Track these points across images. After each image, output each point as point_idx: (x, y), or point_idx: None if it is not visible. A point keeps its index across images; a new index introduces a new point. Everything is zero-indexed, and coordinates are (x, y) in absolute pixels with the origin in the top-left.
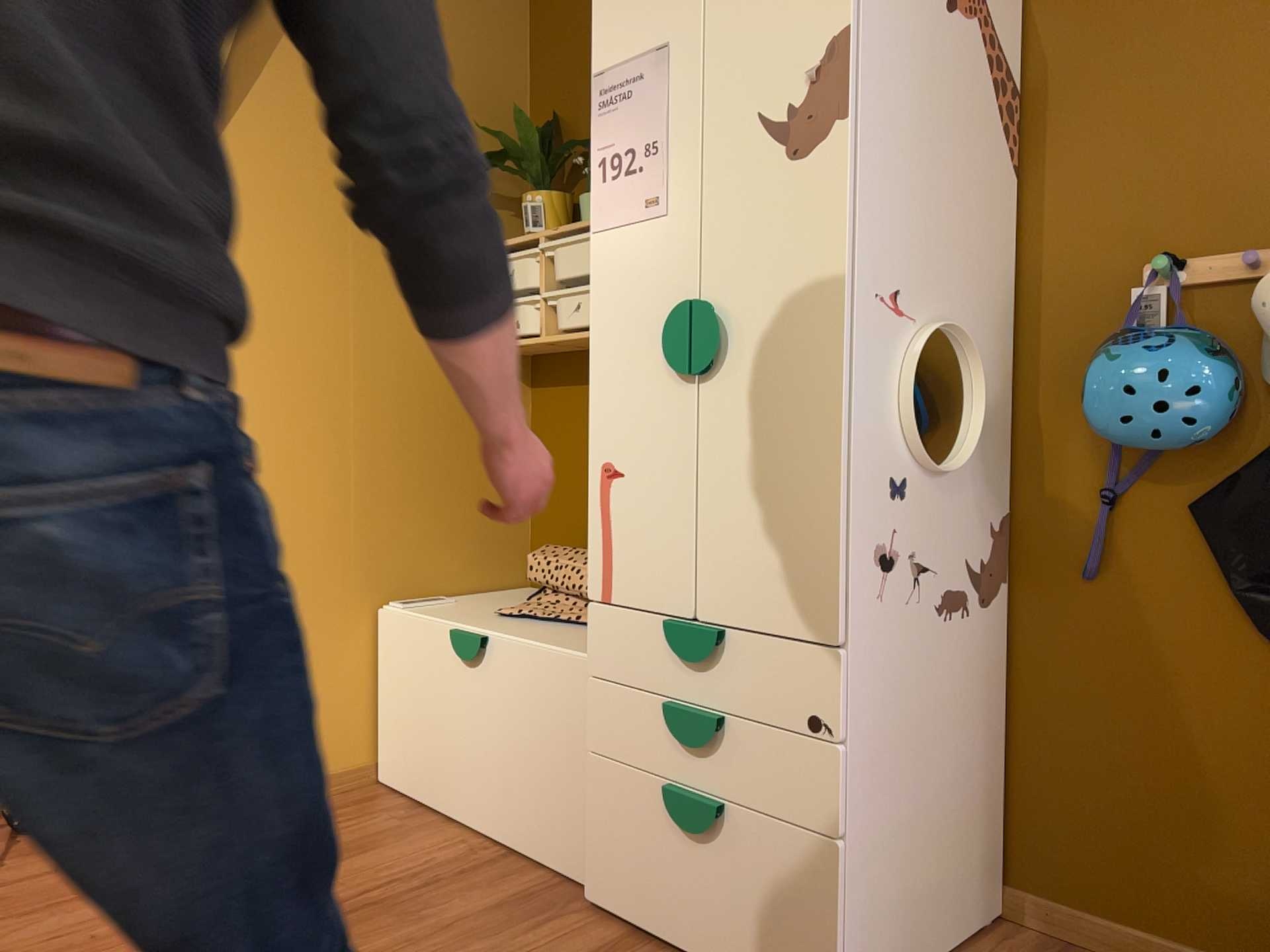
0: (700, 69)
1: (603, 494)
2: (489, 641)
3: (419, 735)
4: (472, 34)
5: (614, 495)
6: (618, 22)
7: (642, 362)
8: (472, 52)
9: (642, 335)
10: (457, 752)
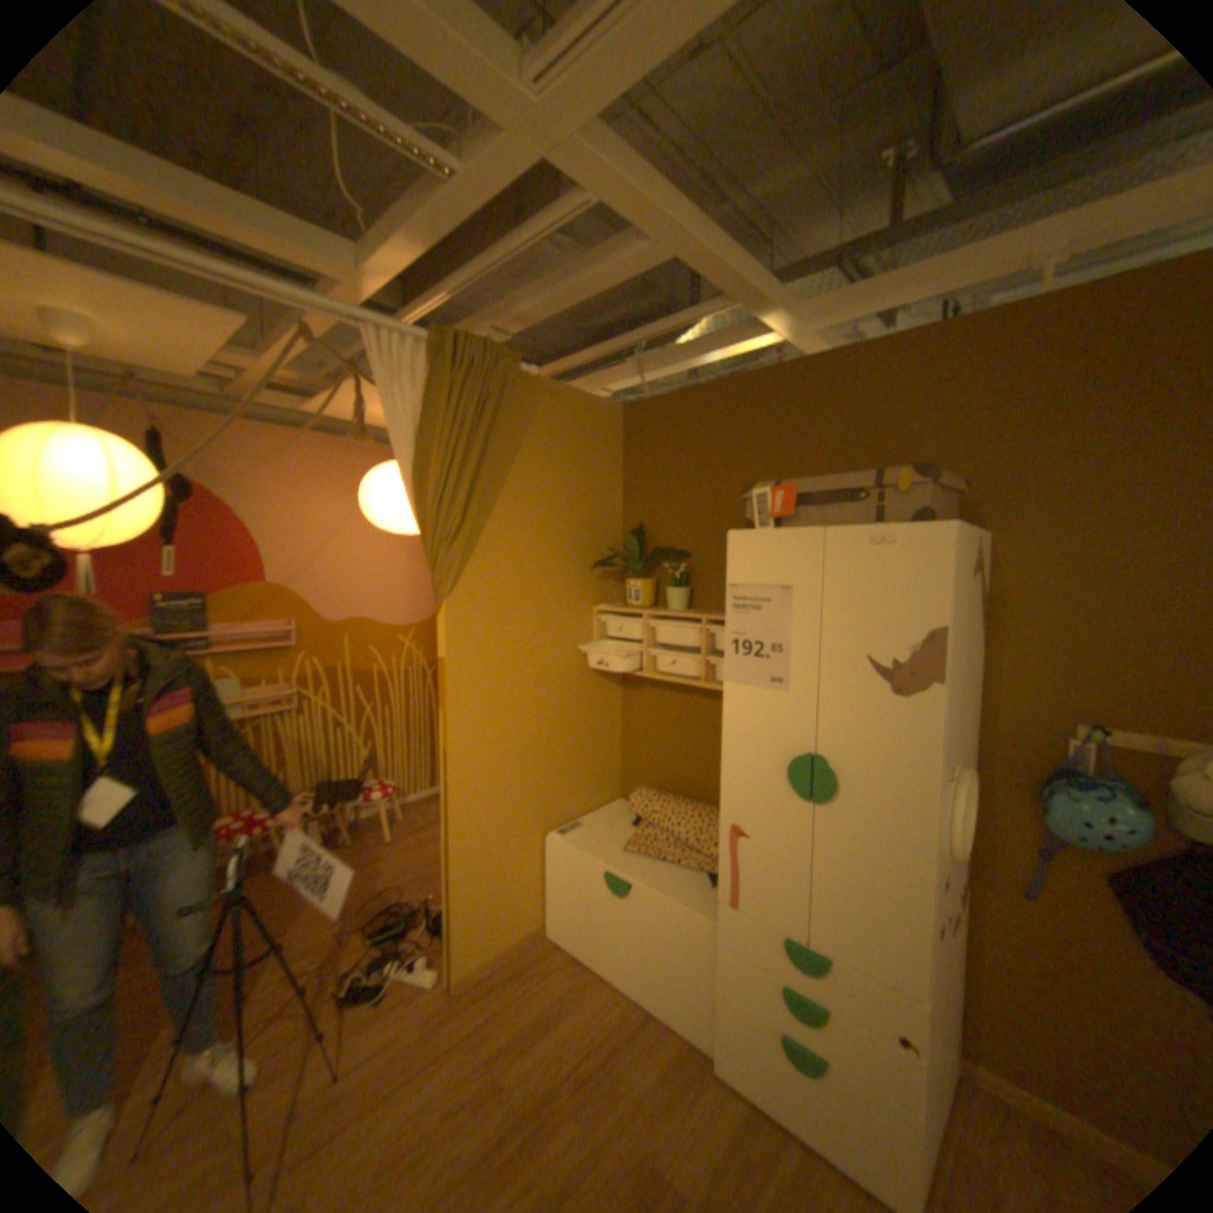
0: (819, 611)
1: (732, 843)
2: (634, 888)
3: (579, 922)
4: (593, 476)
5: (742, 847)
6: (749, 557)
7: (765, 775)
8: (593, 487)
9: (766, 759)
10: (609, 942)
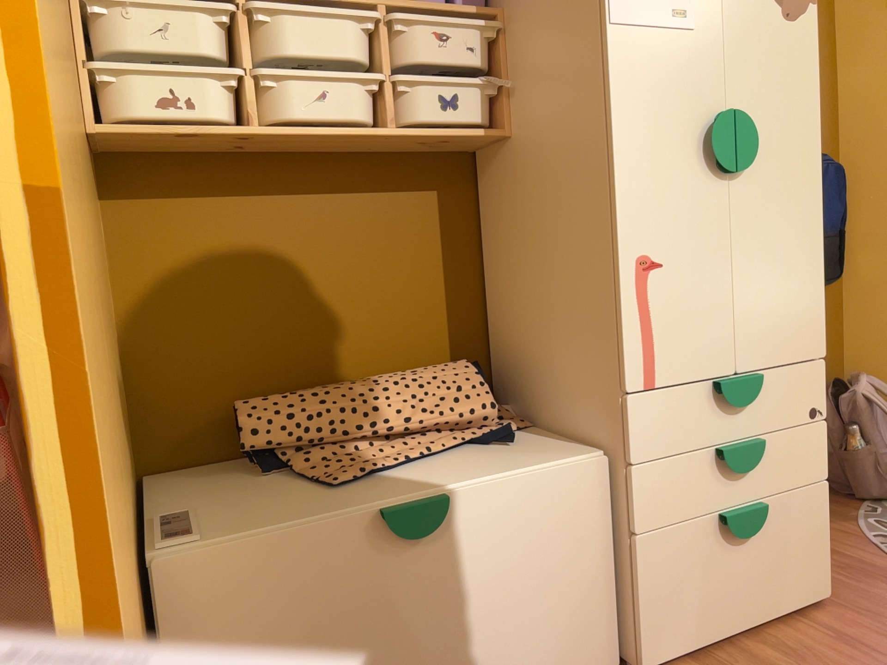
0: None
1: (641, 287)
2: (453, 499)
3: None
4: None
5: (655, 286)
6: None
7: (676, 161)
8: None
9: (675, 136)
10: None
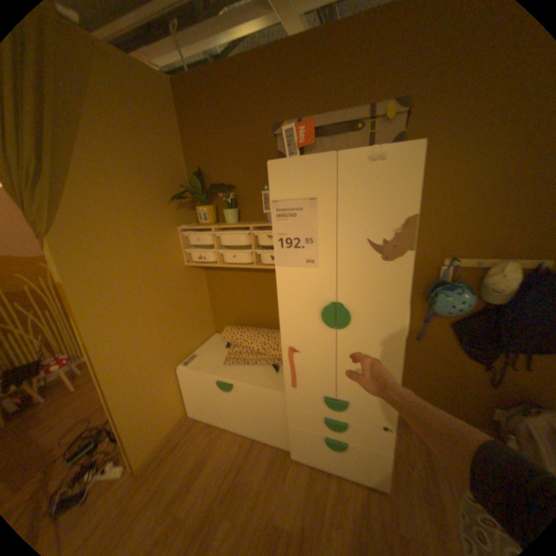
0: (335, 213)
1: (289, 355)
2: (234, 385)
3: (205, 406)
4: (157, 133)
5: (295, 357)
6: (284, 179)
7: (306, 317)
8: (159, 141)
9: (306, 308)
10: (224, 412)
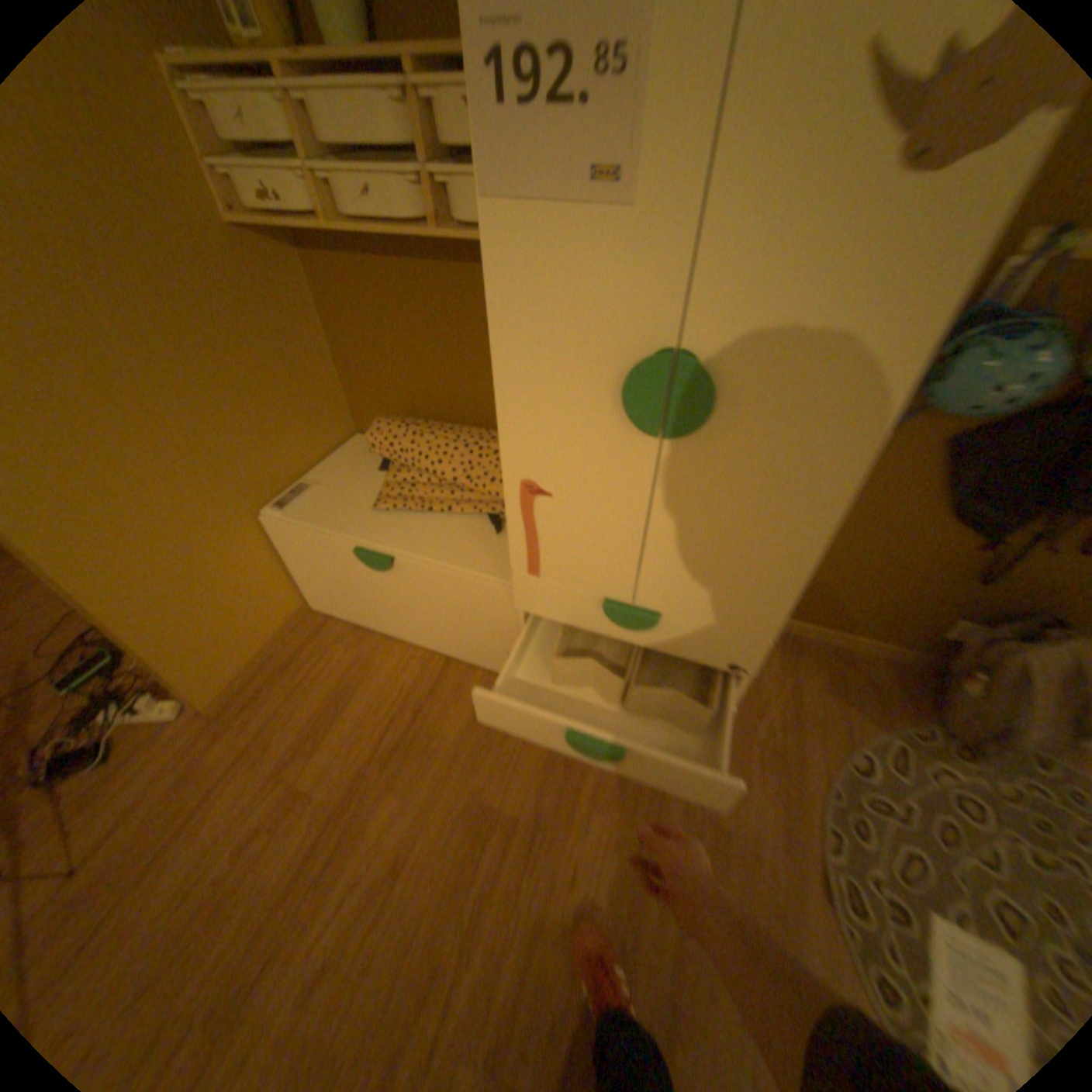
0: None
1: (525, 503)
2: (398, 559)
3: (342, 594)
4: None
5: (540, 507)
6: None
7: (576, 398)
8: None
9: (577, 368)
10: (384, 608)
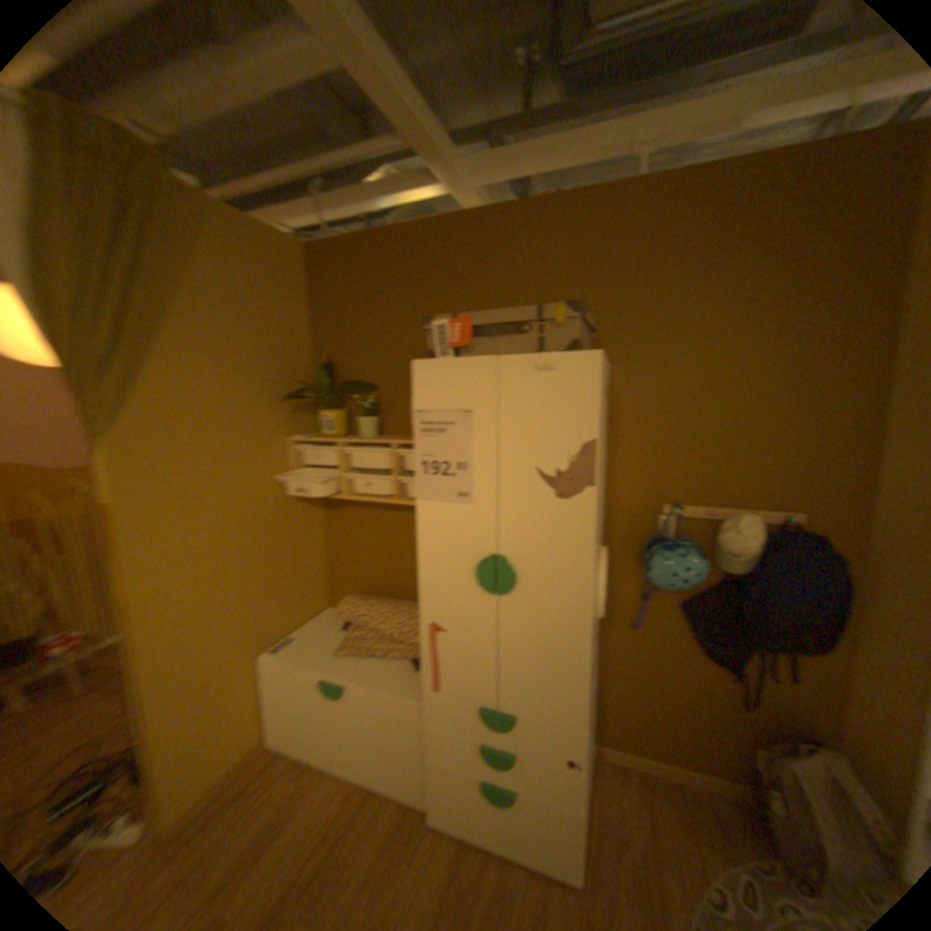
0: (494, 432)
1: (430, 638)
2: (345, 690)
3: (294, 730)
4: (273, 310)
5: (438, 641)
6: (431, 385)
7: (455, 577)
8: (274, 321)
9: (455, 563)
10: (324, 741)
